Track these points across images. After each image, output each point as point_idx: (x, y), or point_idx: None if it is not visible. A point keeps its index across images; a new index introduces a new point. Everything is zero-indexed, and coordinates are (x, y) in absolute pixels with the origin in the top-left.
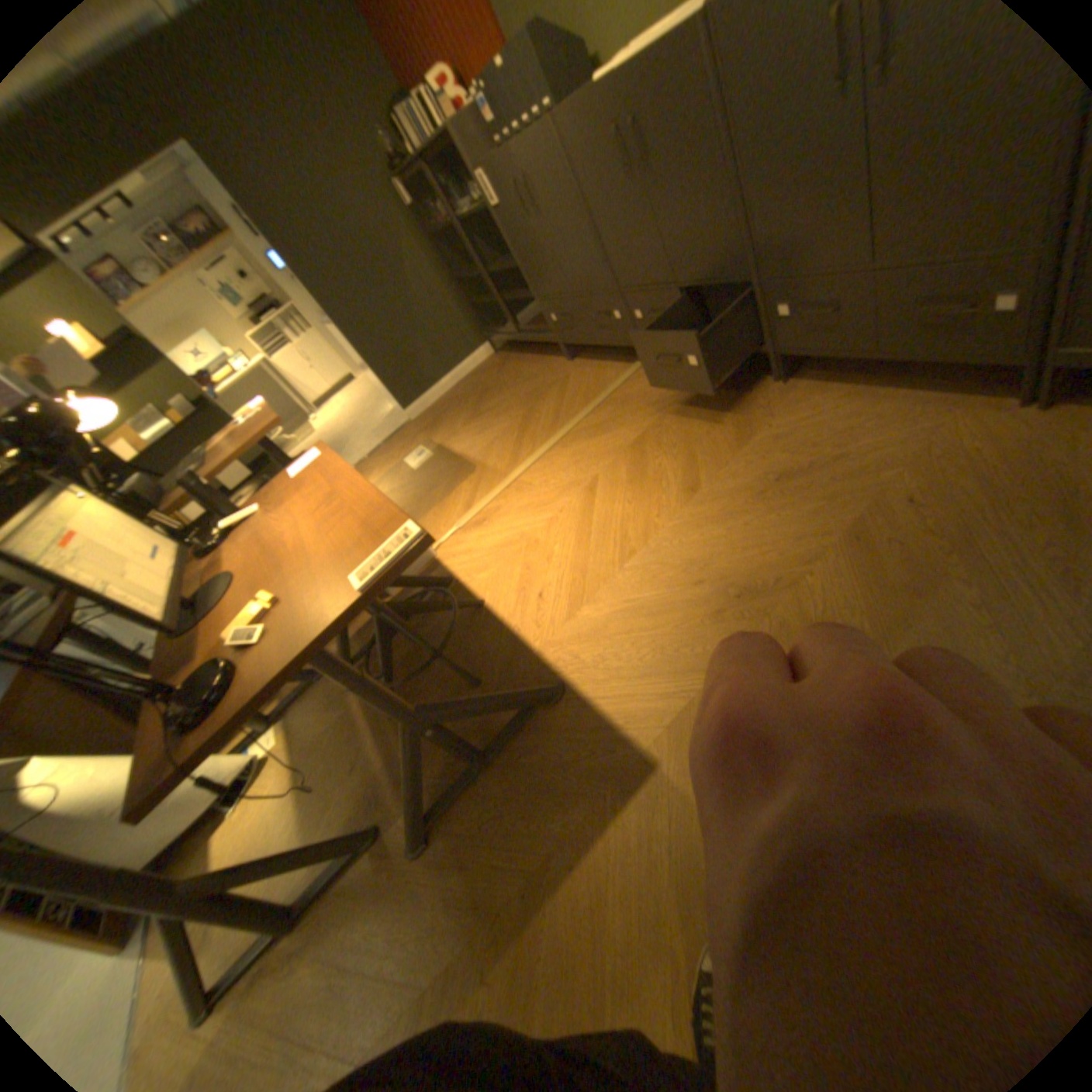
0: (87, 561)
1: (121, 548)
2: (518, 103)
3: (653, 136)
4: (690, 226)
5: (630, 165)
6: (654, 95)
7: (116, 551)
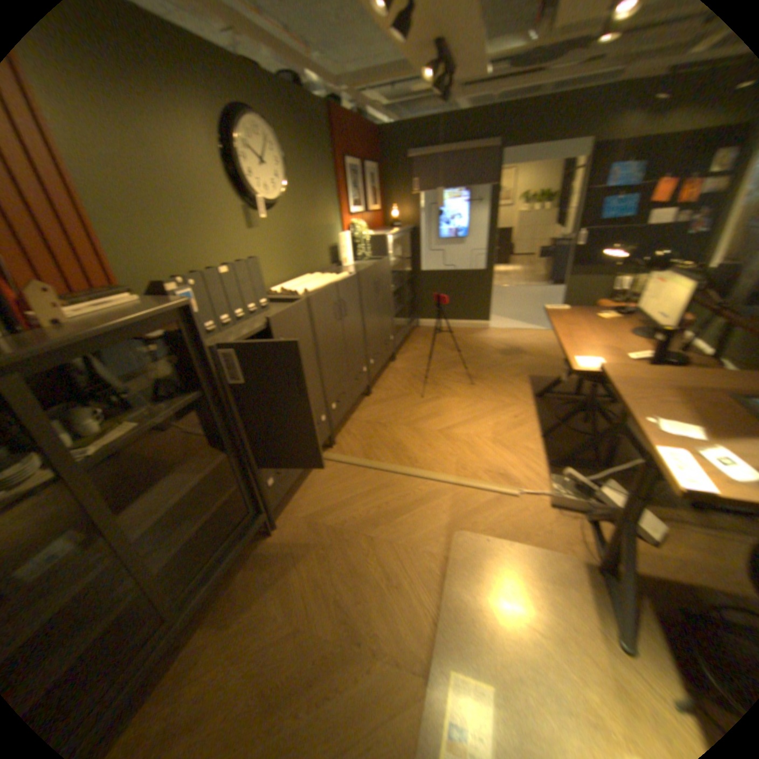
0: (656, 288)
1: (663, 302)
2: (238, 302)
3: (348, 308)
4: (355, 342)
5: (340, 321)
6: (349, 294)
7: (661, 299)
